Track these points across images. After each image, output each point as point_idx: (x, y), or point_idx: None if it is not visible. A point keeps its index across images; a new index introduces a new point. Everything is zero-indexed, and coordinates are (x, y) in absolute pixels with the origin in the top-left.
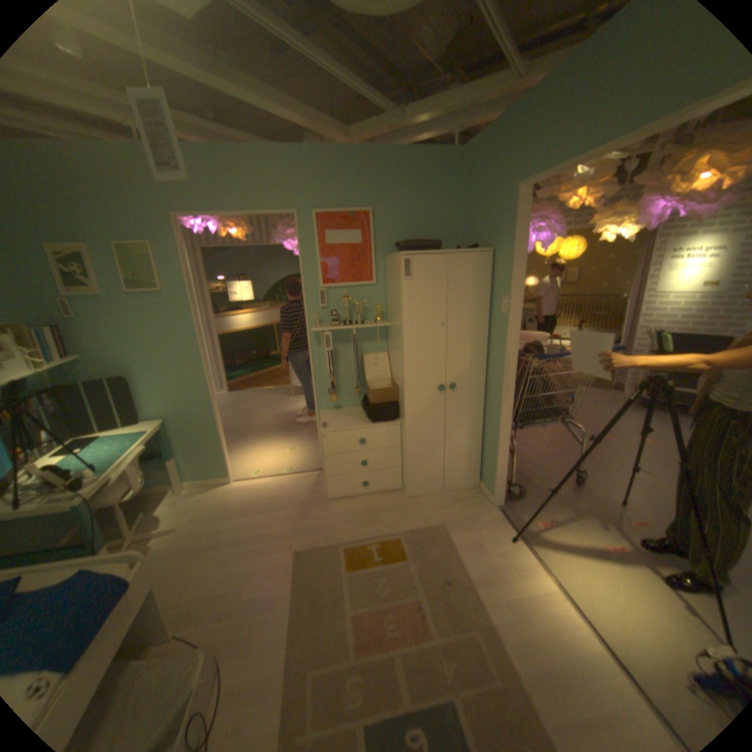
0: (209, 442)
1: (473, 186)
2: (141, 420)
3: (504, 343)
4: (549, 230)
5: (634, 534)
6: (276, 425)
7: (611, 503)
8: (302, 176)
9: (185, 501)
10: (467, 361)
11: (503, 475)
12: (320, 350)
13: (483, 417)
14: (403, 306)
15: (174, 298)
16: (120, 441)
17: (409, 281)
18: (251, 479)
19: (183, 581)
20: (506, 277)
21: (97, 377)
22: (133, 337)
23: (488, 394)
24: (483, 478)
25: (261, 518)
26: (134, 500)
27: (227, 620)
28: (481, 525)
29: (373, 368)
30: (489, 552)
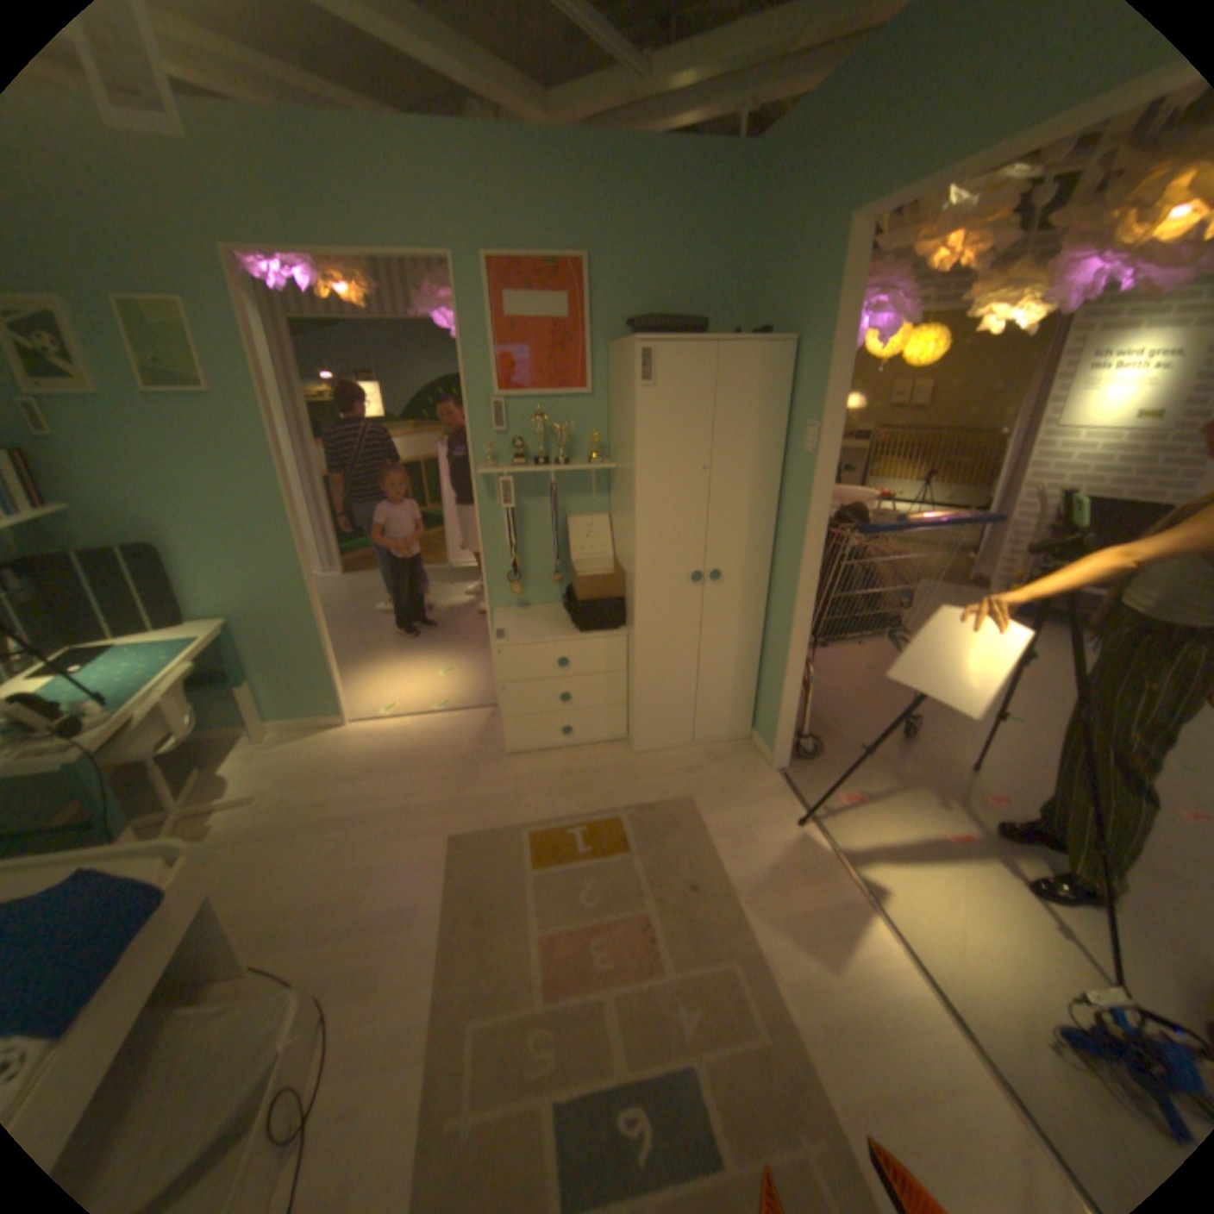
0: (308, 658)
1: (768, 218)
2: (188, 619)
3: (806, 505)
4: (893, 310)
5: (988, 815)
6: (423, 632)
7: (956, 767)
8: (461, 186)
9: (270, 753)
10: (742, 533)
11: (790, 722)
12: (494, 508)
13: (764, 628)
14: (638, 435)
15: (235, 407)
16: (151, 654)
17: (649, 390)
18: (381, 719)
19: (267, 881)
20: (818, 388)
21: (104, 544)
22: (164, 474)
23: (775, 589)
24: (758, 724)
25: (395, 783)
26: (183, 750)
27: (338, 942)
28: (750, 798)
29: (584, 540)
30: (760, 841)
